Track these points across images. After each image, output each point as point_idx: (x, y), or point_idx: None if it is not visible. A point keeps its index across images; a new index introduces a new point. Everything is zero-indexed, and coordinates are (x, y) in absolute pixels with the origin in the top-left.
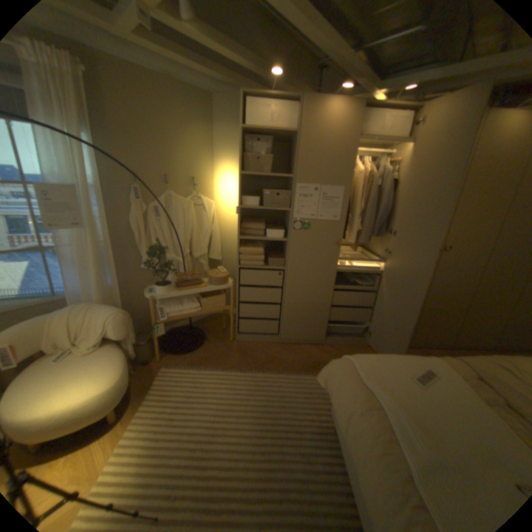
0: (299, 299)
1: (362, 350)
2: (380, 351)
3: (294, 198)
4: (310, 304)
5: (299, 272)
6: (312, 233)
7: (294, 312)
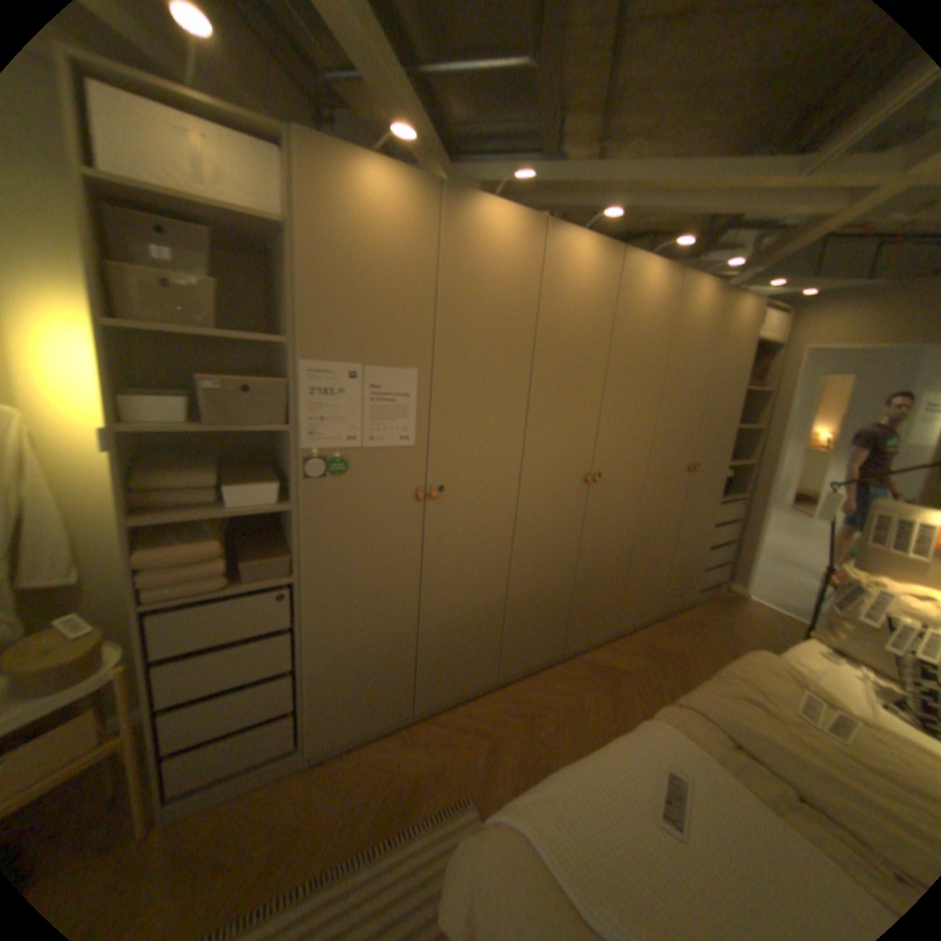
0: (341, 645)
1: (489, 704)
2: (519, 693)
3: (297, 399)
4: (369, 647)
5: (334, 580)
6: (355, 481)
7: (334, 678)
